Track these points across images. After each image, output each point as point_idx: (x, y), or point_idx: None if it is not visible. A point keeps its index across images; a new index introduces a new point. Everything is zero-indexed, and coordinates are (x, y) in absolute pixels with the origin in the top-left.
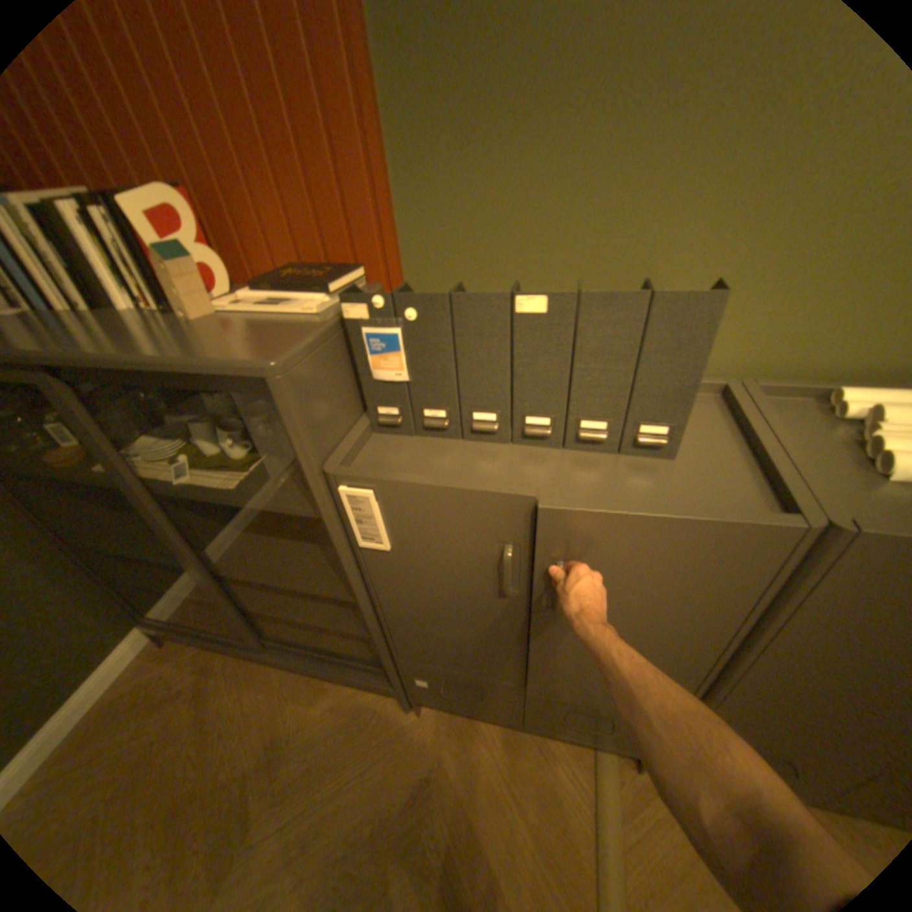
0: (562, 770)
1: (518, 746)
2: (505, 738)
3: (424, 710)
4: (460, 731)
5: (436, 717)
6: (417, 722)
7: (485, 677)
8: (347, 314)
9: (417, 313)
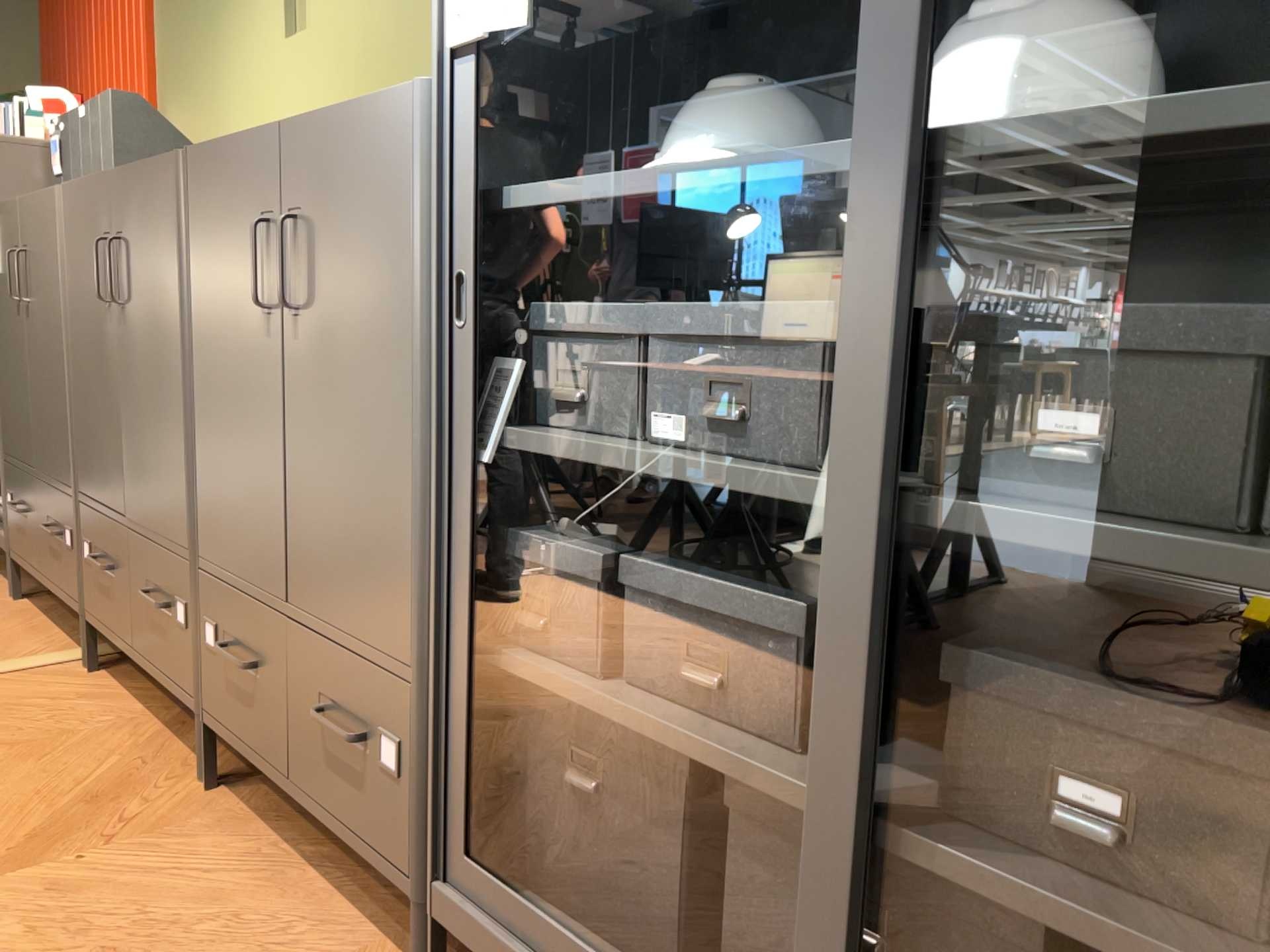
0: (39, 647)
1: (41, 631)
2: (41, 626)
3: (24, 600)
4: (22, 614)
5: (24, 605)
6: (7, 601)
7: (25, 462)
8: (52, 134)
9: (65, 129)
